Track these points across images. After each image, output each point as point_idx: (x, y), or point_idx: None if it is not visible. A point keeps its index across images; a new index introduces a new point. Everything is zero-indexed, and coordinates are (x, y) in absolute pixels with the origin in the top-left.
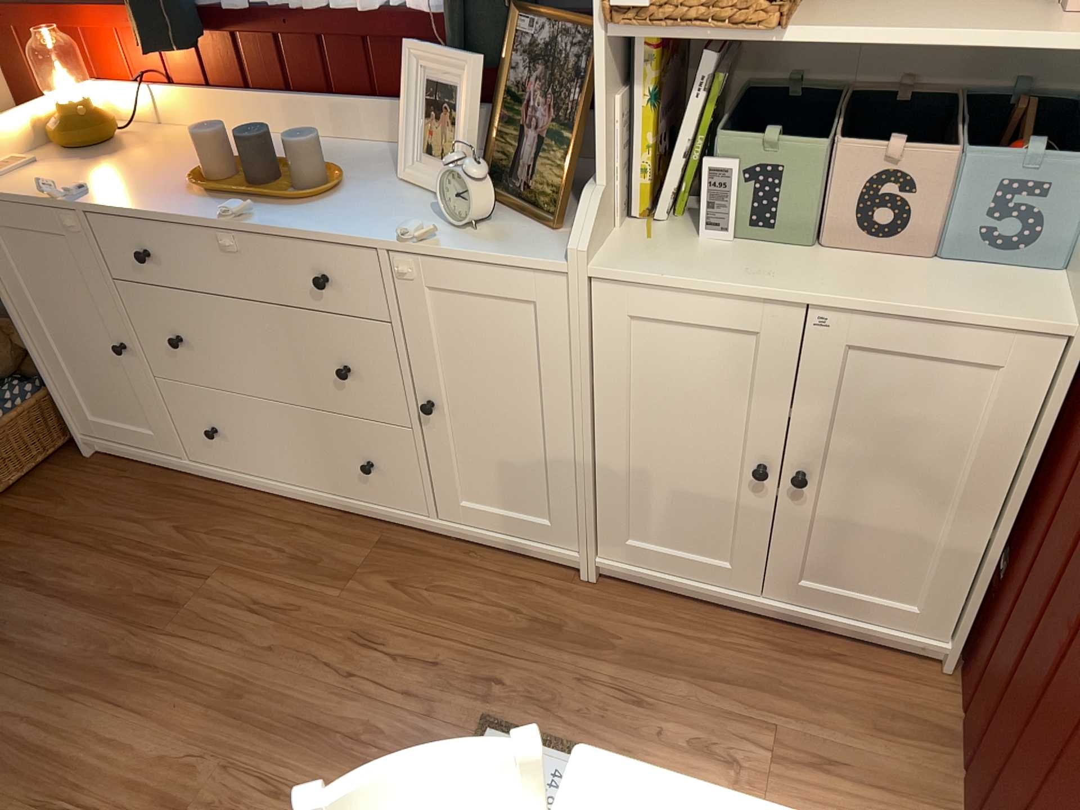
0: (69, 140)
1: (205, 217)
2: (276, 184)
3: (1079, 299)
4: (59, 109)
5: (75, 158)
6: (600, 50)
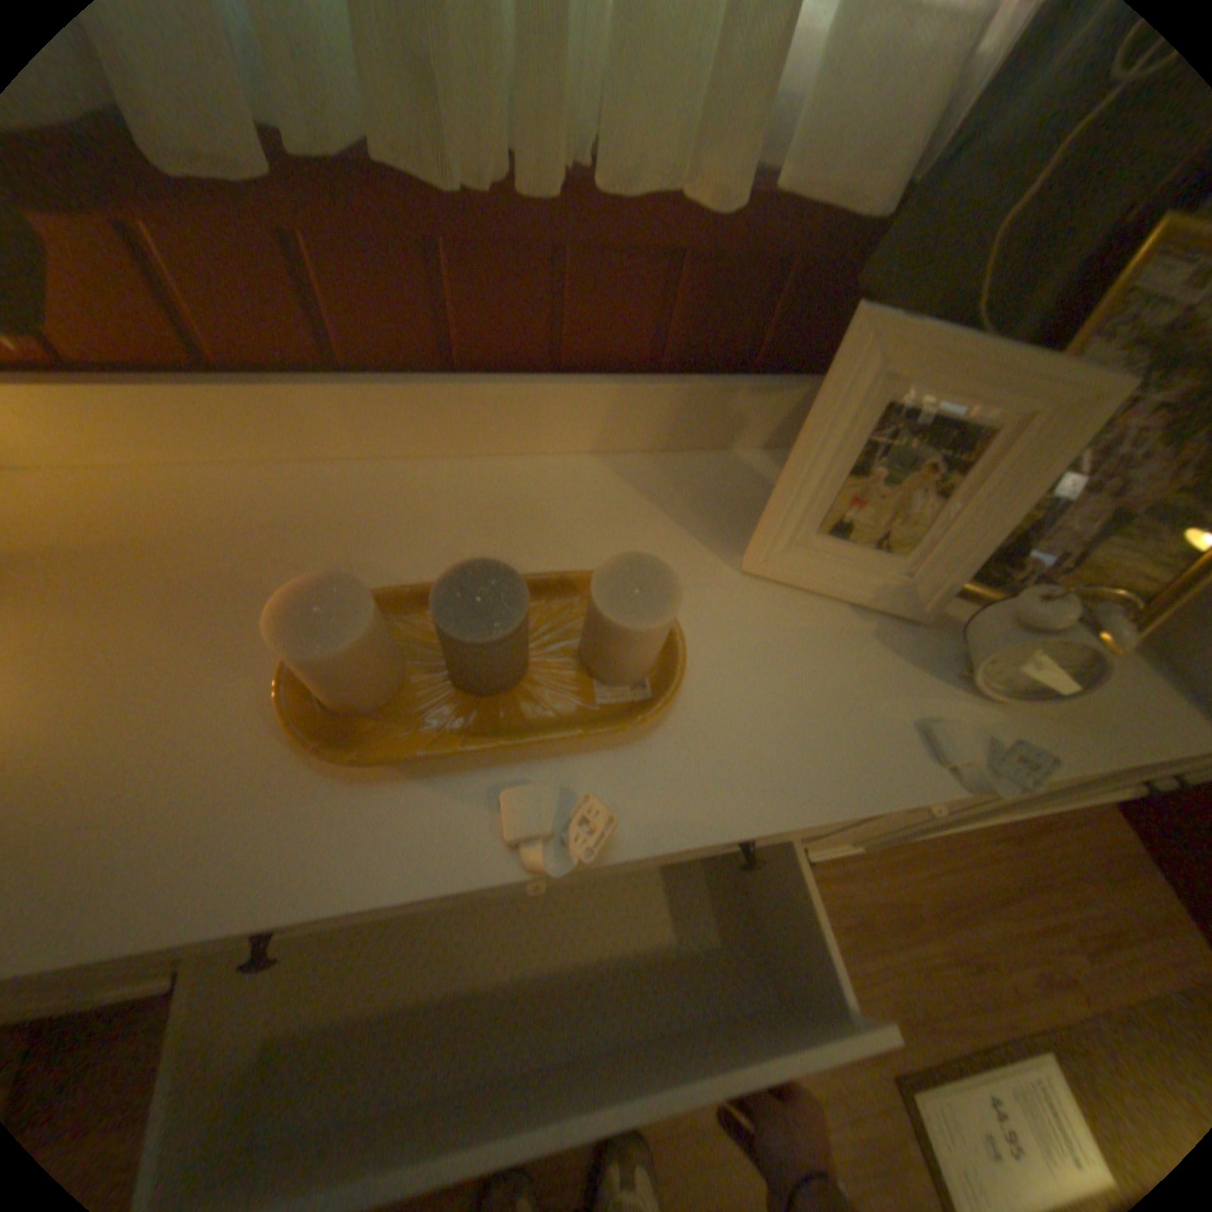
0: None
1: (466, 860)
2: (540, 670)
3: None
4: None
5: None
6: None
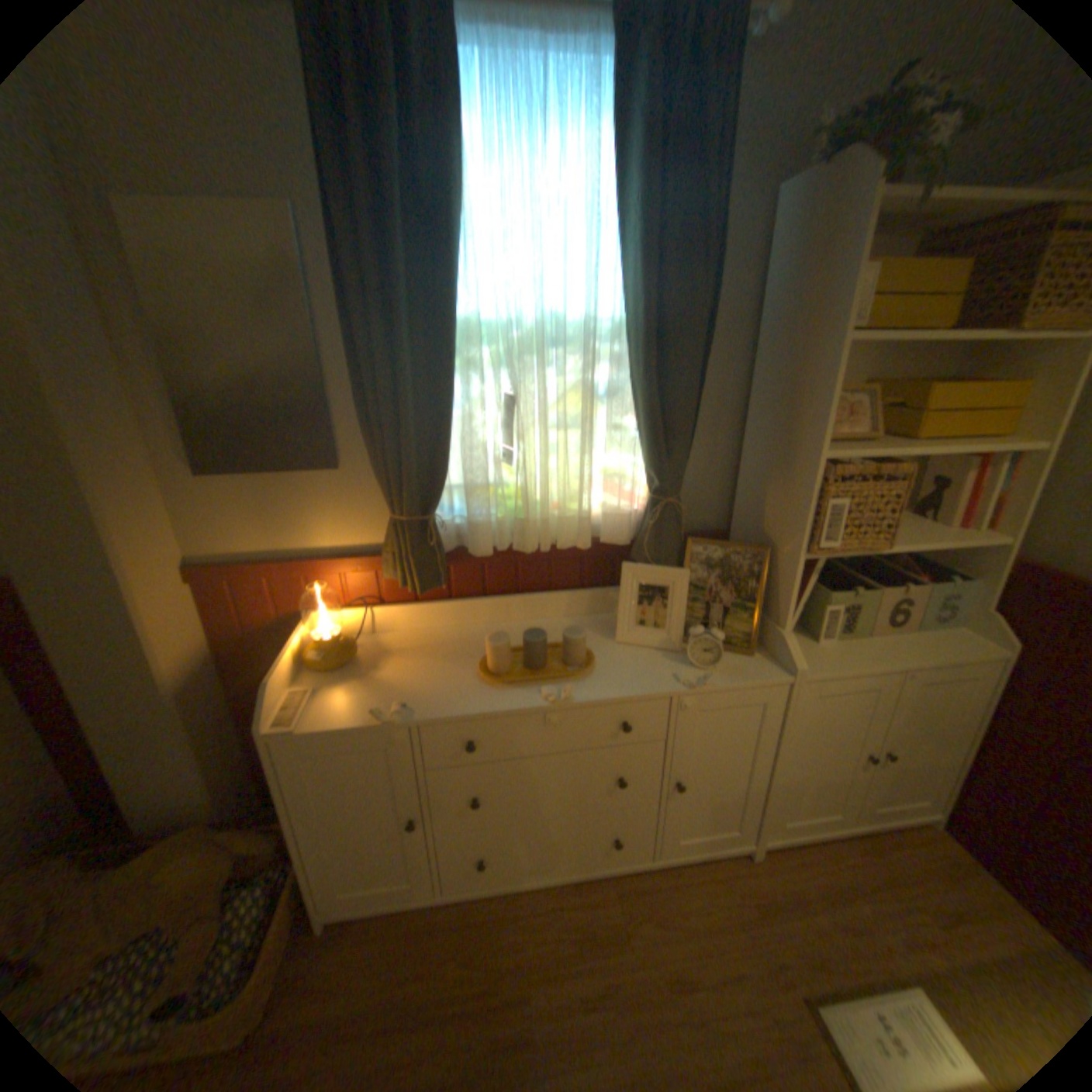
0: (334, 666)
1: (531, 706)
2: (549, 666)
3: (995, 644)
4: (313, 643)
5: (342, 680)
6: (795, 567)
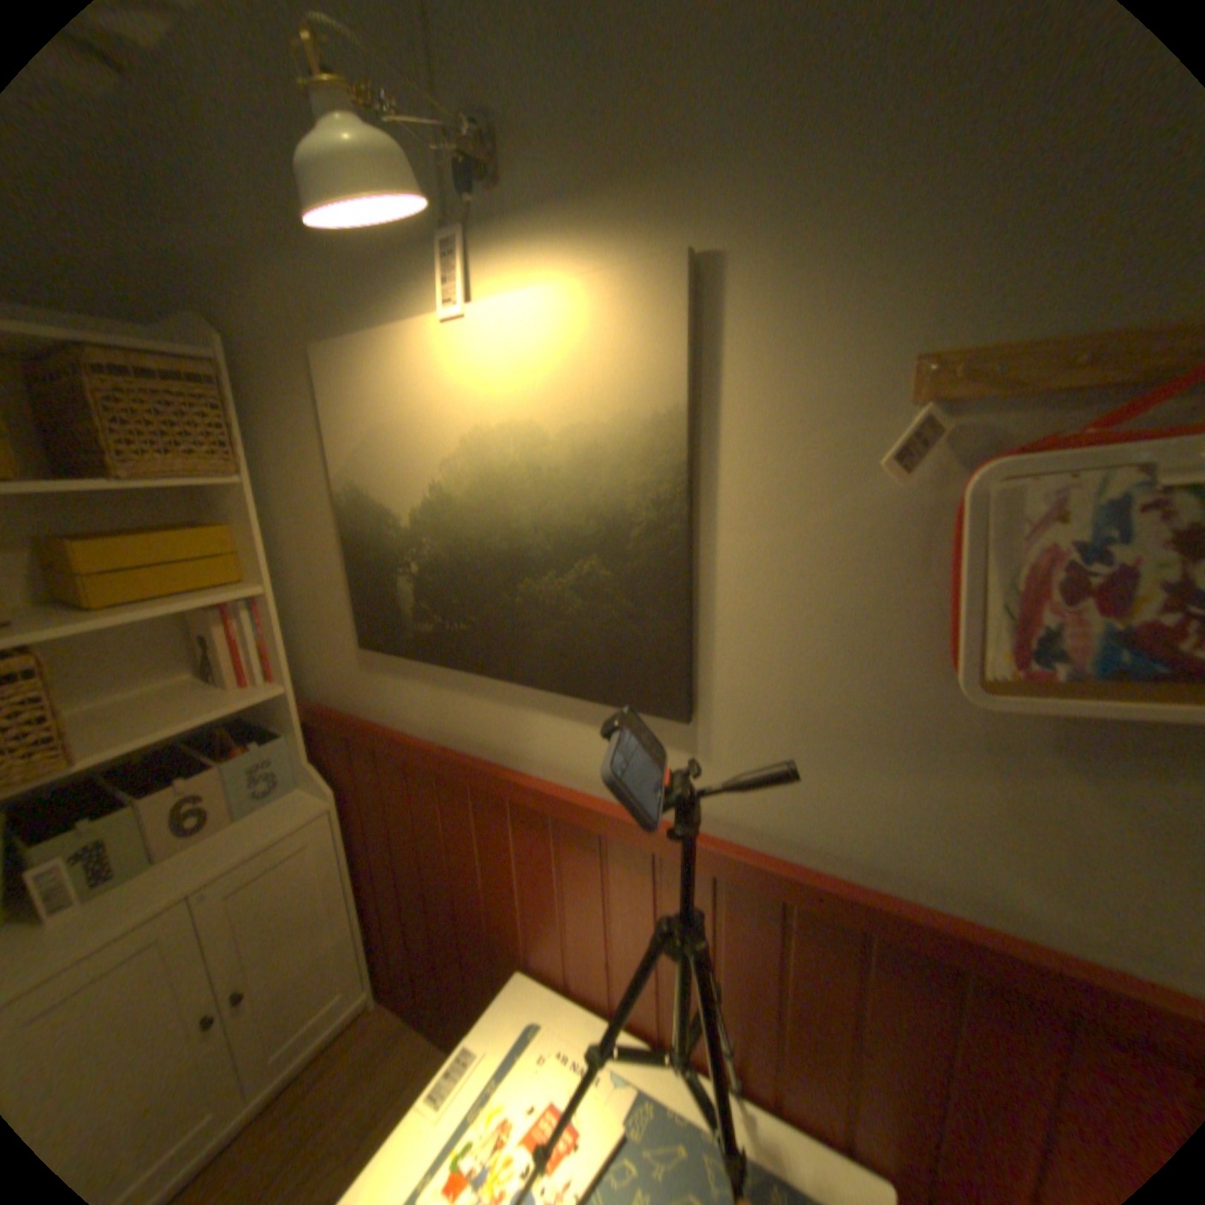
0: None
1: None
2: None
3: (316, 797)
4: None
5: None
6: None
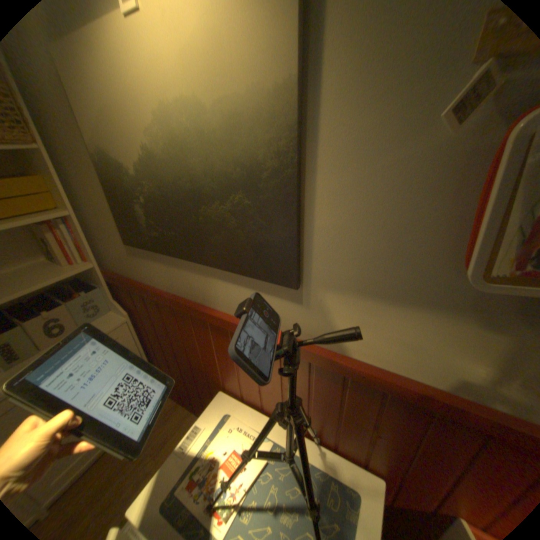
0: None
1: None
2: None
3: (120, 316)
4: None
5: None
6: None
